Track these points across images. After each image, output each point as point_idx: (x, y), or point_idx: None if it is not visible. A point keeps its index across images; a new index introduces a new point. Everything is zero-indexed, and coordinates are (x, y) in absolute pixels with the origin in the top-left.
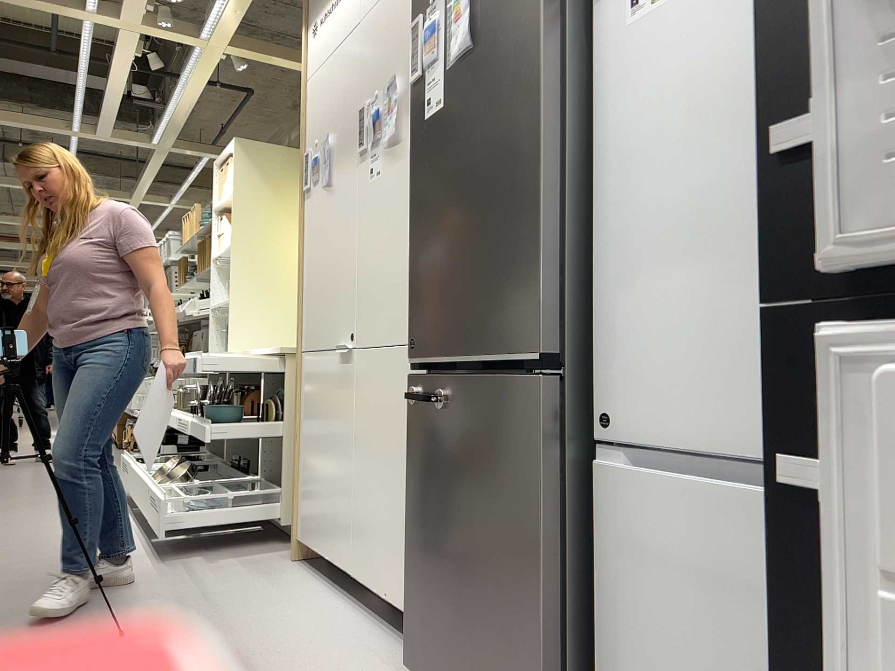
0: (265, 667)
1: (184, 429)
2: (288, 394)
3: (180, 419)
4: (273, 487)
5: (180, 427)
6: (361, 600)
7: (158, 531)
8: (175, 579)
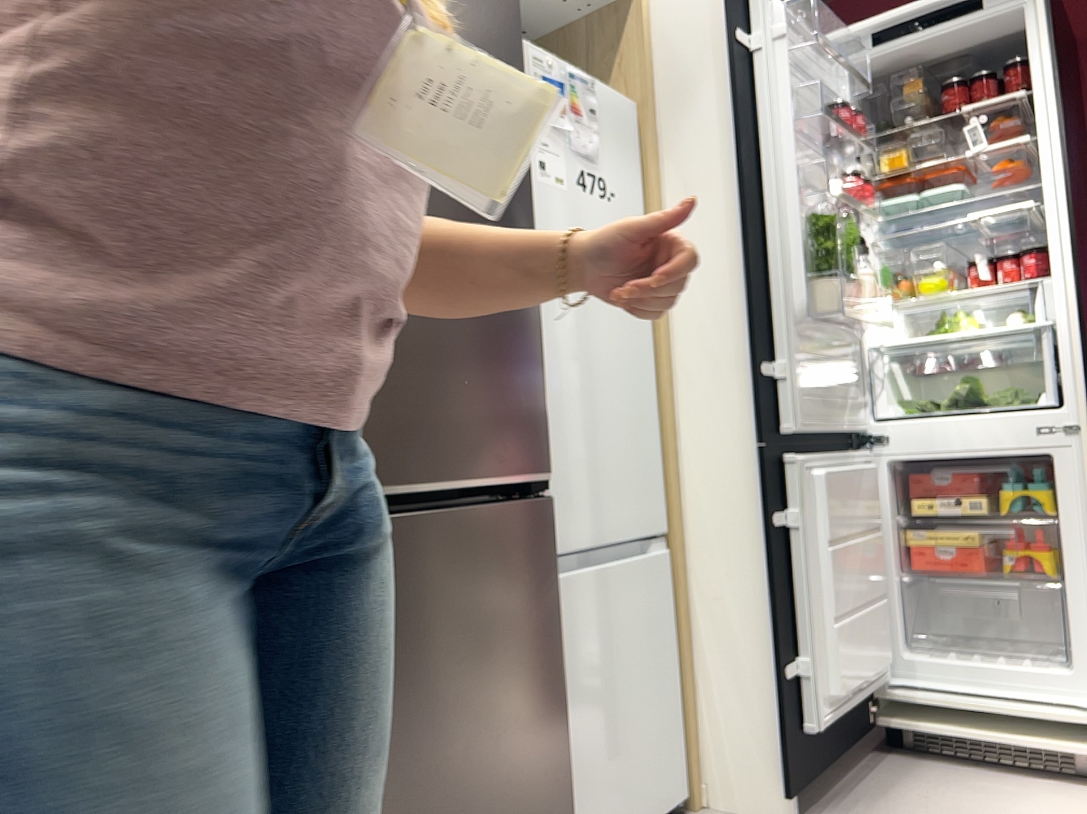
0: None
1: None
2: None
3: None
4: None
5: None
6: None
7: None
8: None
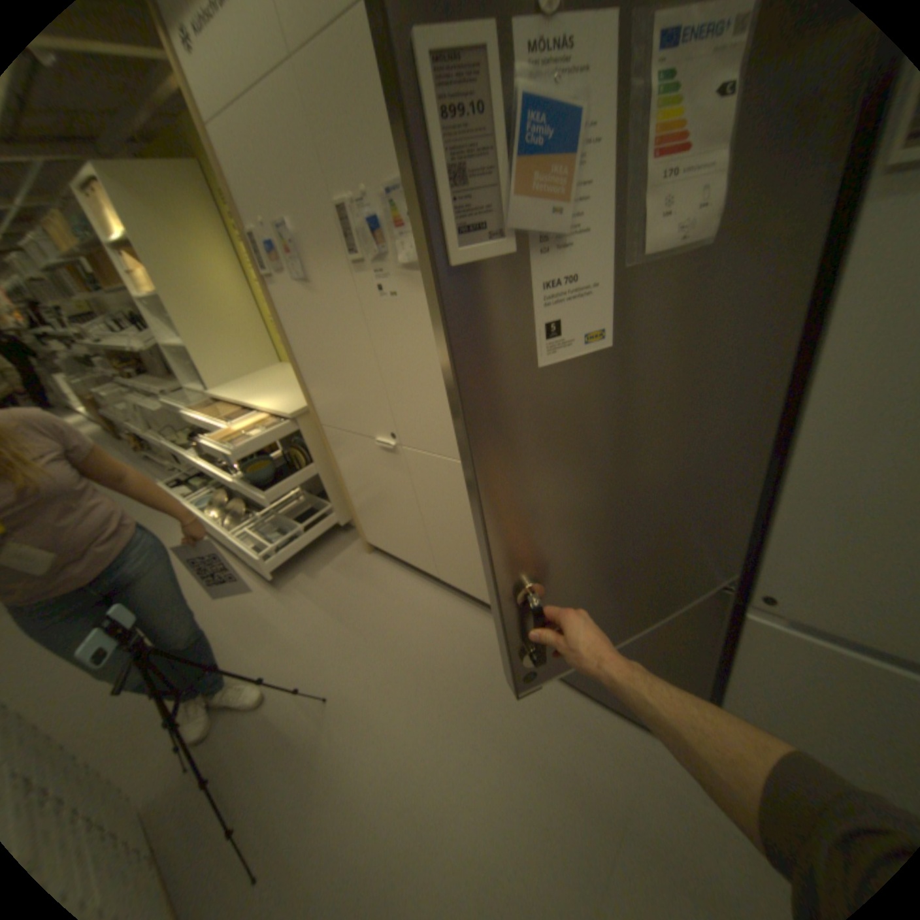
0: (443, 688)
1: (223, 483)
2: (309, 443)
3: (209, 470)
4: (318, 500)
5: (214, 477)
6: (445, 582)
7: (260, 573)
8: (303, 609)
